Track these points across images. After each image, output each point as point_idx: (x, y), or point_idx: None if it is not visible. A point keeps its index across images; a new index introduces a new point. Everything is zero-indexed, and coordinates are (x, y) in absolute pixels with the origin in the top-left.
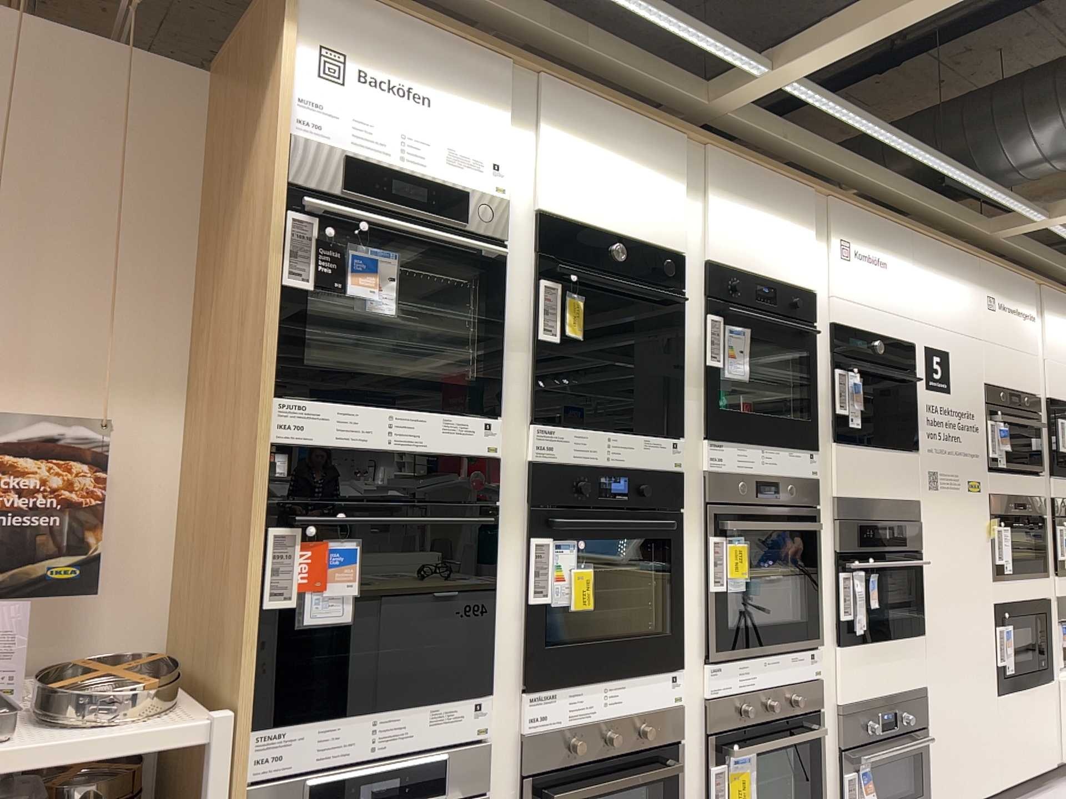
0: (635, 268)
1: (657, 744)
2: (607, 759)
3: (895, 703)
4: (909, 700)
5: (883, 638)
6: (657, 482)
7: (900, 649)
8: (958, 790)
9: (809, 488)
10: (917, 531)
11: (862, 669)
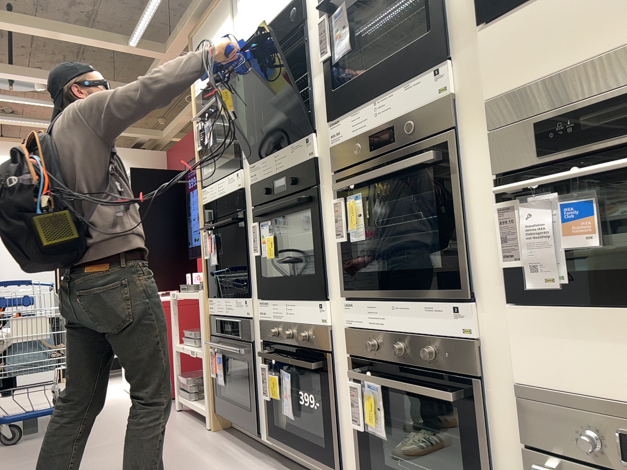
0: (279, 36)
1: (312, 349)
2: (293, 348)
3: None
4: None
5: None
6: (298, 171)
7: None
8: None
9: (440, 112)
10: None
11: (567, 346)
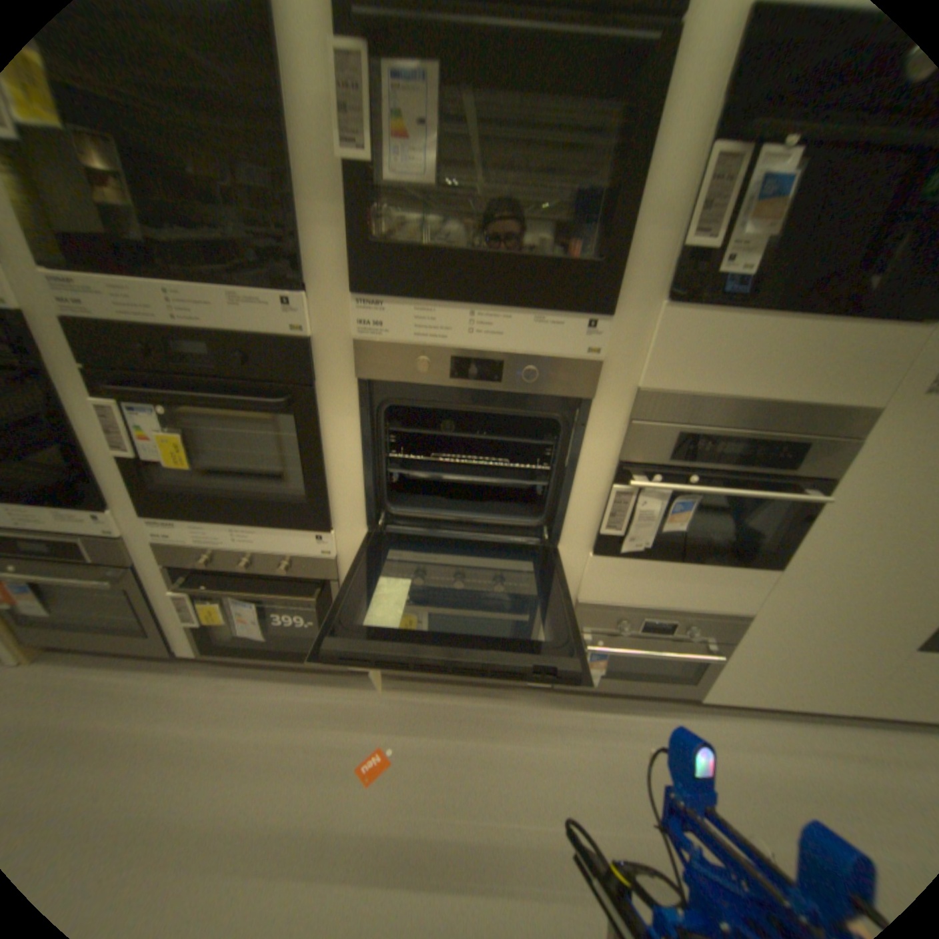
0: None
1: (301, 578)
2: (250, 574)
3: (681, 620)
4: (712, 623)
5: (688, 562)
6: (258, 348)
7: (718, 577)
8: (769, 699)
9: (580, 374)
10: (846, 456)
11: (629, 582)
